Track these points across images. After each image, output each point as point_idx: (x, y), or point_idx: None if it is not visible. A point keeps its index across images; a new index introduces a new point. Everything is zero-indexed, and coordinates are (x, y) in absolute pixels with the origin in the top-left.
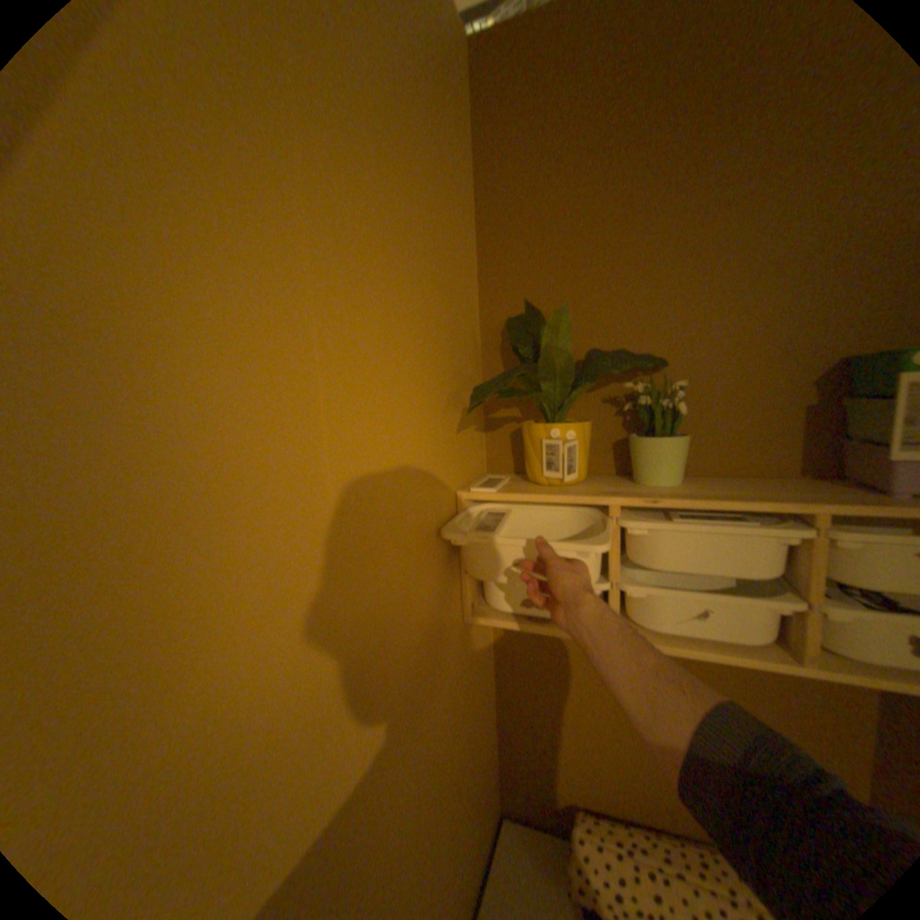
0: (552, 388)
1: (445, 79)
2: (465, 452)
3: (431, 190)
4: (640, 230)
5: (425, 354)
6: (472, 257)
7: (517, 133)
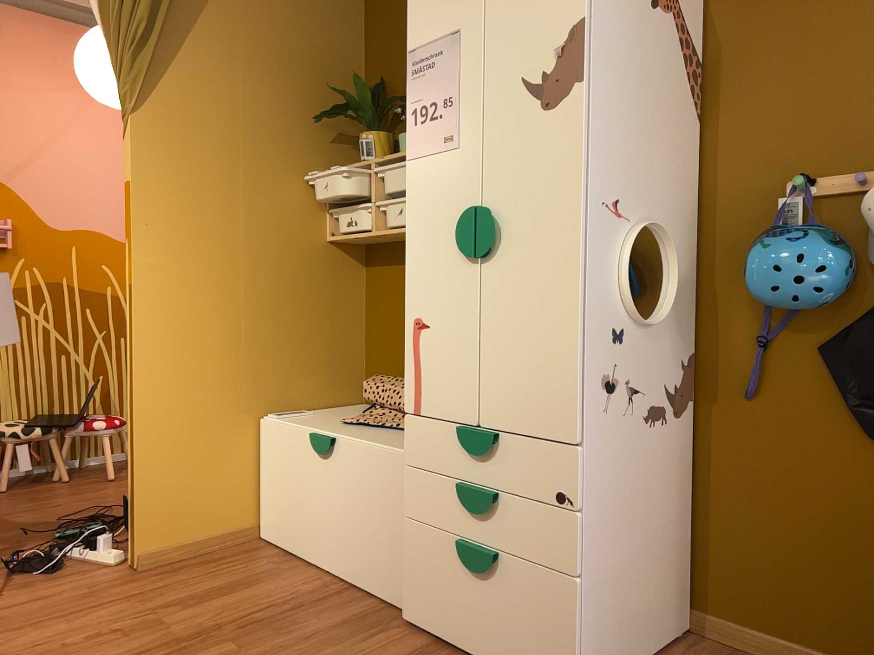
0: (366, 116)
1: None
2: (338, 156)
3: (318, 33)
4: None
5: (304, 100)
6: (360, 59)
7: None
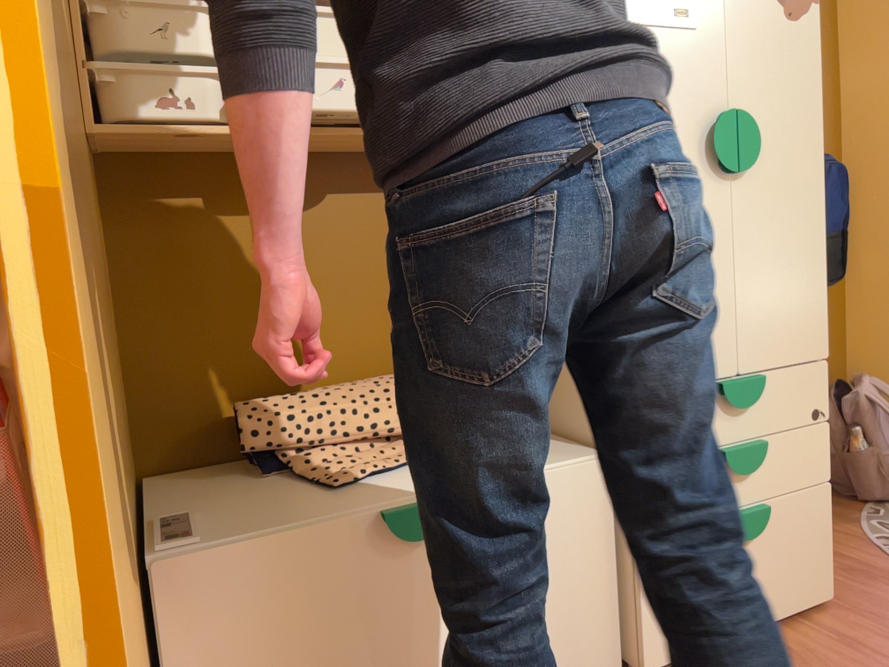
0: None
1: None
2: None
3: None
4: None
5: None
6: None
7: None
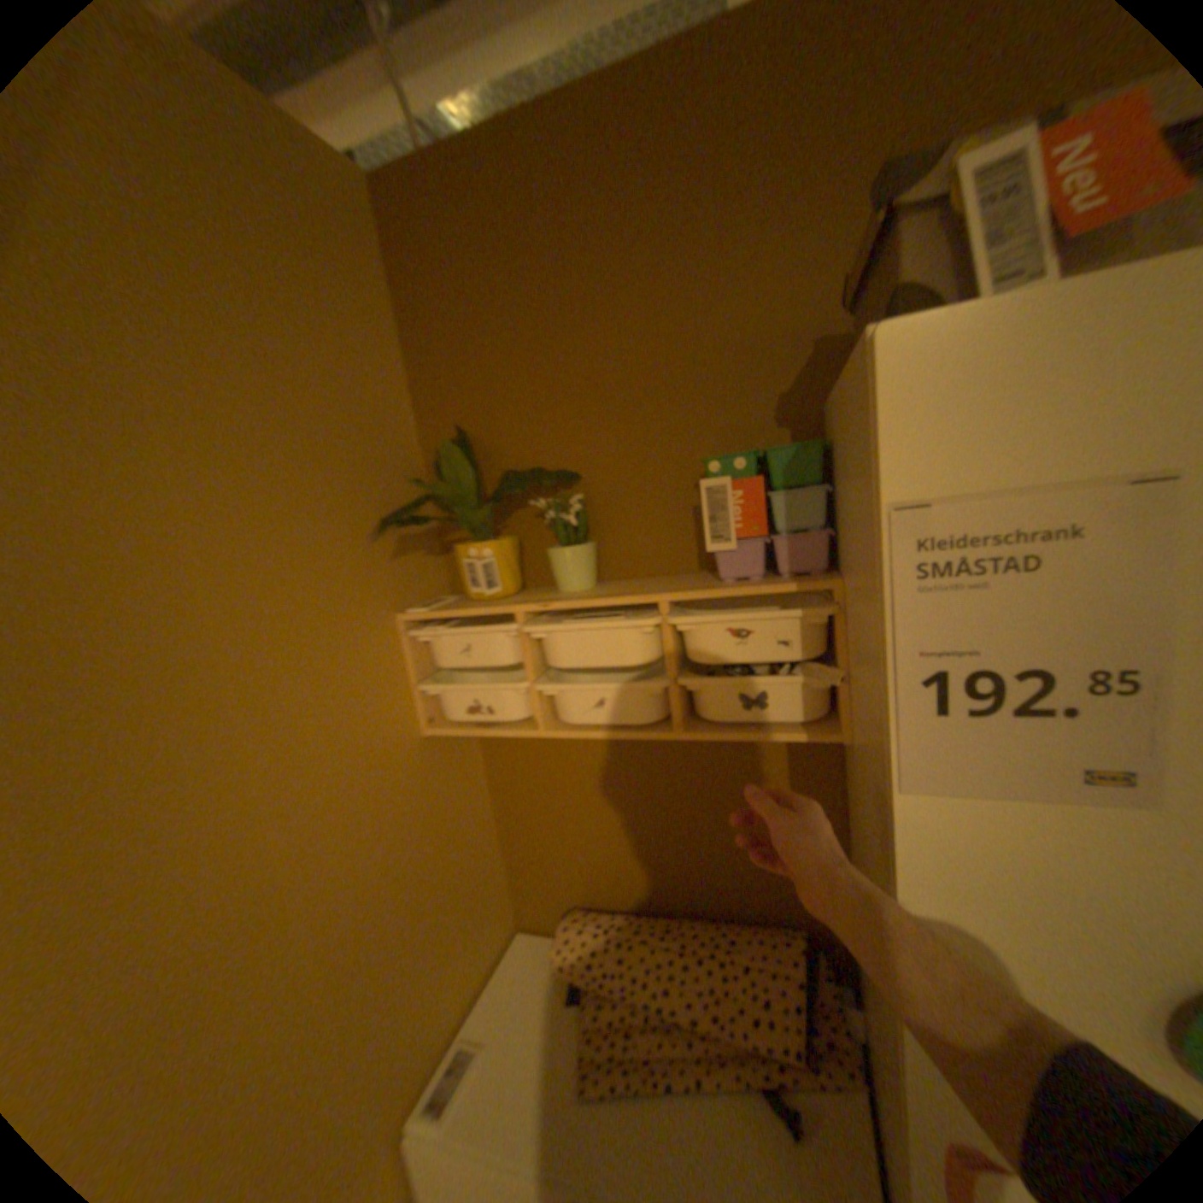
0: (468, 512)
1: (336, 232)
2: (410, 578)
3: (324, 345)
4: (541, 355)
5: (331, 495)
6: (402, 388)
7: (426, 267)
